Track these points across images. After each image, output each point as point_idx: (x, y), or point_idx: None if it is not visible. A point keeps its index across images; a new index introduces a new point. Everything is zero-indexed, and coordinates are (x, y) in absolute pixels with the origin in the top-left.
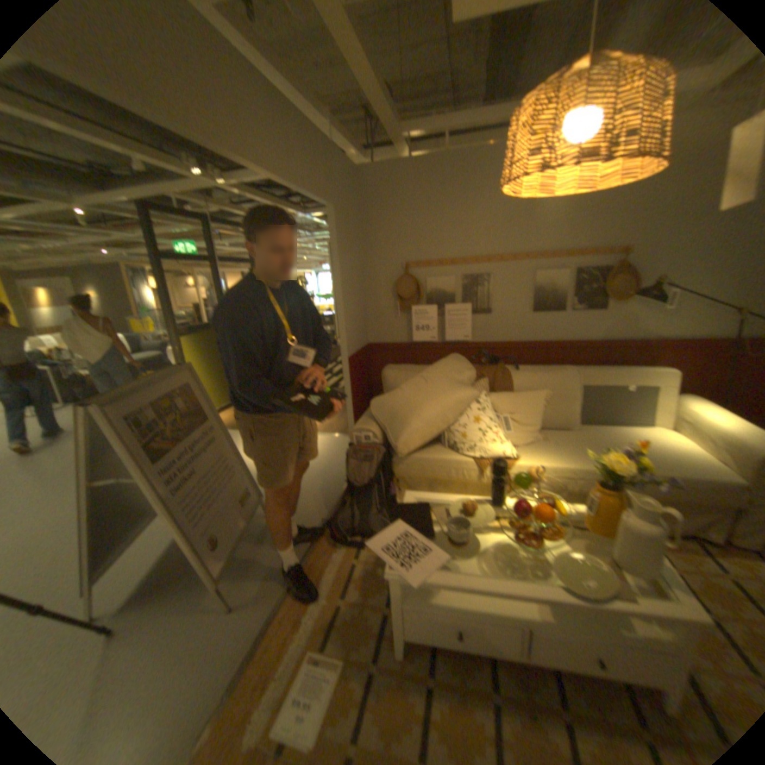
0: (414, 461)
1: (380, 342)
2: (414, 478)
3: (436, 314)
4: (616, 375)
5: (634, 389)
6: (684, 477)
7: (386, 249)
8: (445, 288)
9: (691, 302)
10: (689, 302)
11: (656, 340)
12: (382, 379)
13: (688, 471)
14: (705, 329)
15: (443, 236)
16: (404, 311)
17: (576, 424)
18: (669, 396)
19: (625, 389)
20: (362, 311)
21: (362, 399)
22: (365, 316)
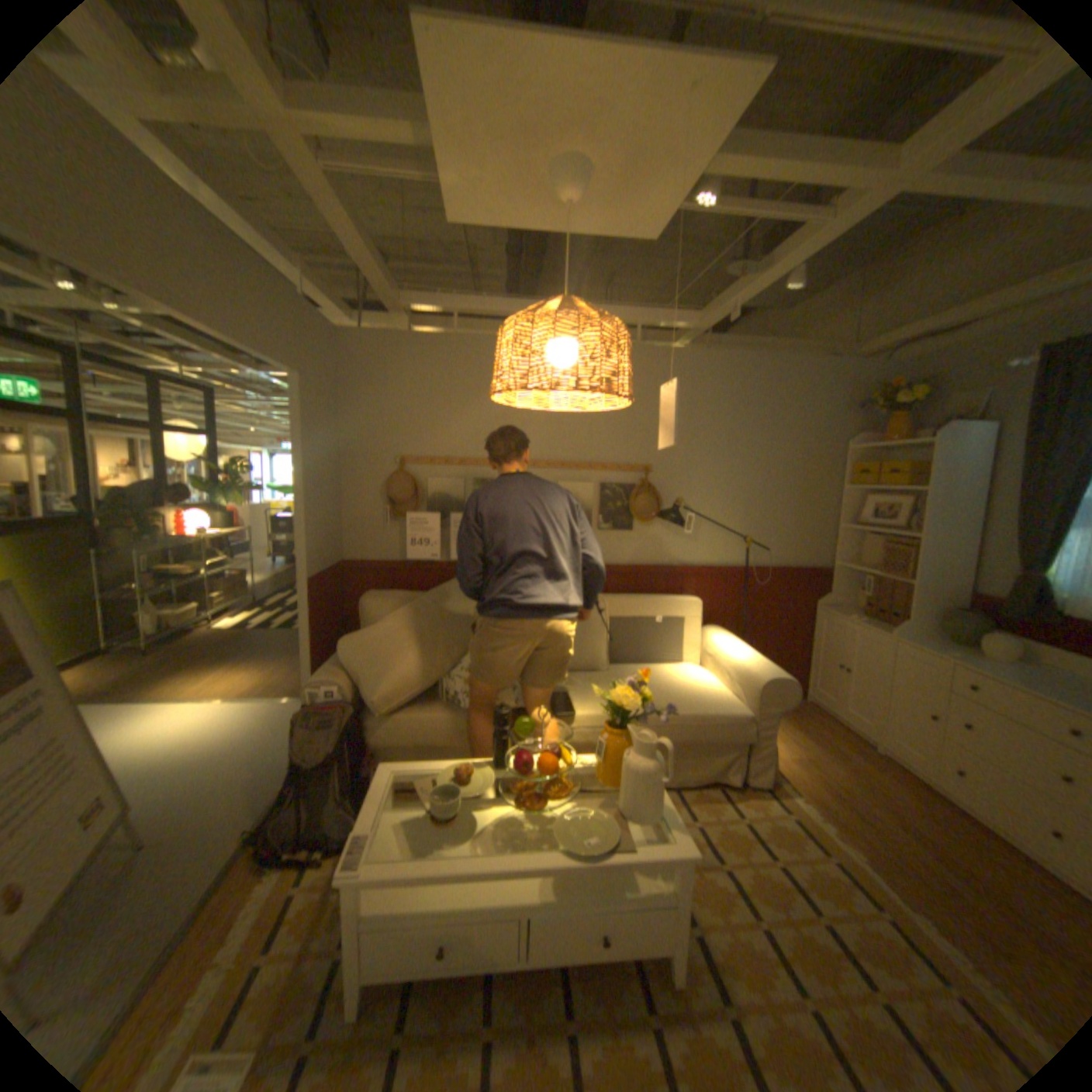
0: (397, 722)
1: (361, 556)
2: (397, 748)
3: (440, 522)
4: (639, 602)
5: (657, 619)
6: (700, 713)
7: (374, 434)
8: (452, 491)
9: (707, 527)
10: (706, 527)
11: (680, 565)
12: (359, 608)
13: (705, 706)
14: (721, 555)
15: (450, 428)
16: (396, 516)
17: (603, 661)
18: (690, 626)
19: (649, 619)
20: (334, 512)
21: (327, 638)
22: (340, 519)
